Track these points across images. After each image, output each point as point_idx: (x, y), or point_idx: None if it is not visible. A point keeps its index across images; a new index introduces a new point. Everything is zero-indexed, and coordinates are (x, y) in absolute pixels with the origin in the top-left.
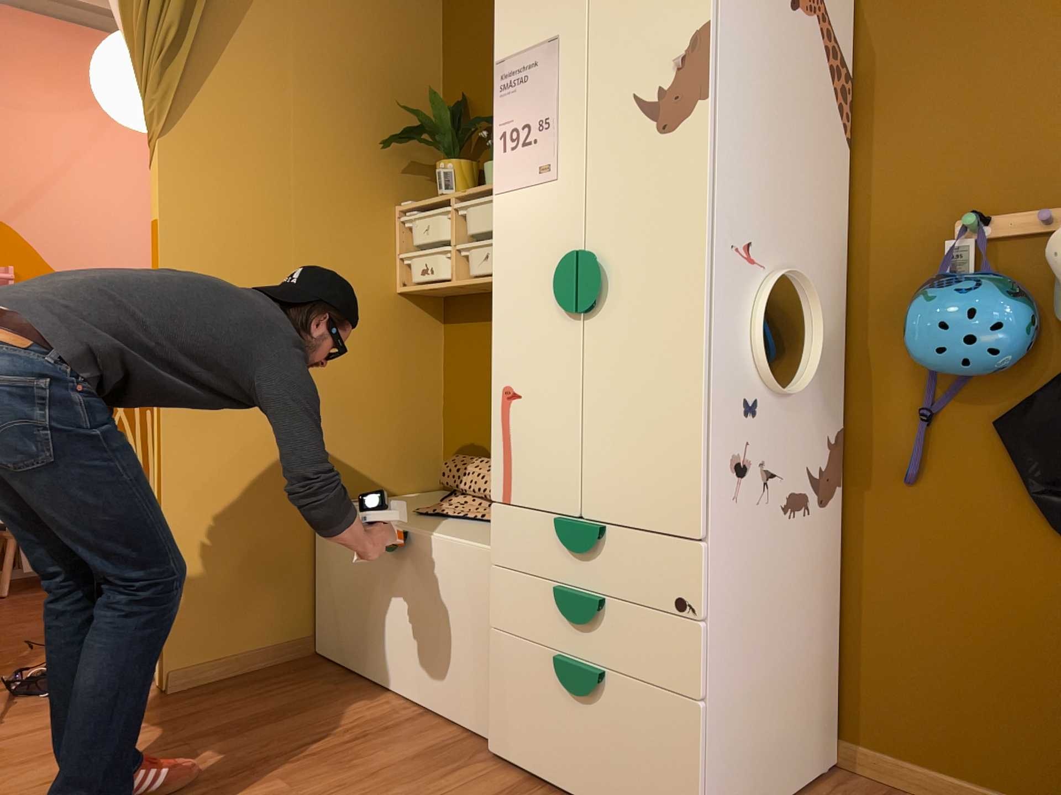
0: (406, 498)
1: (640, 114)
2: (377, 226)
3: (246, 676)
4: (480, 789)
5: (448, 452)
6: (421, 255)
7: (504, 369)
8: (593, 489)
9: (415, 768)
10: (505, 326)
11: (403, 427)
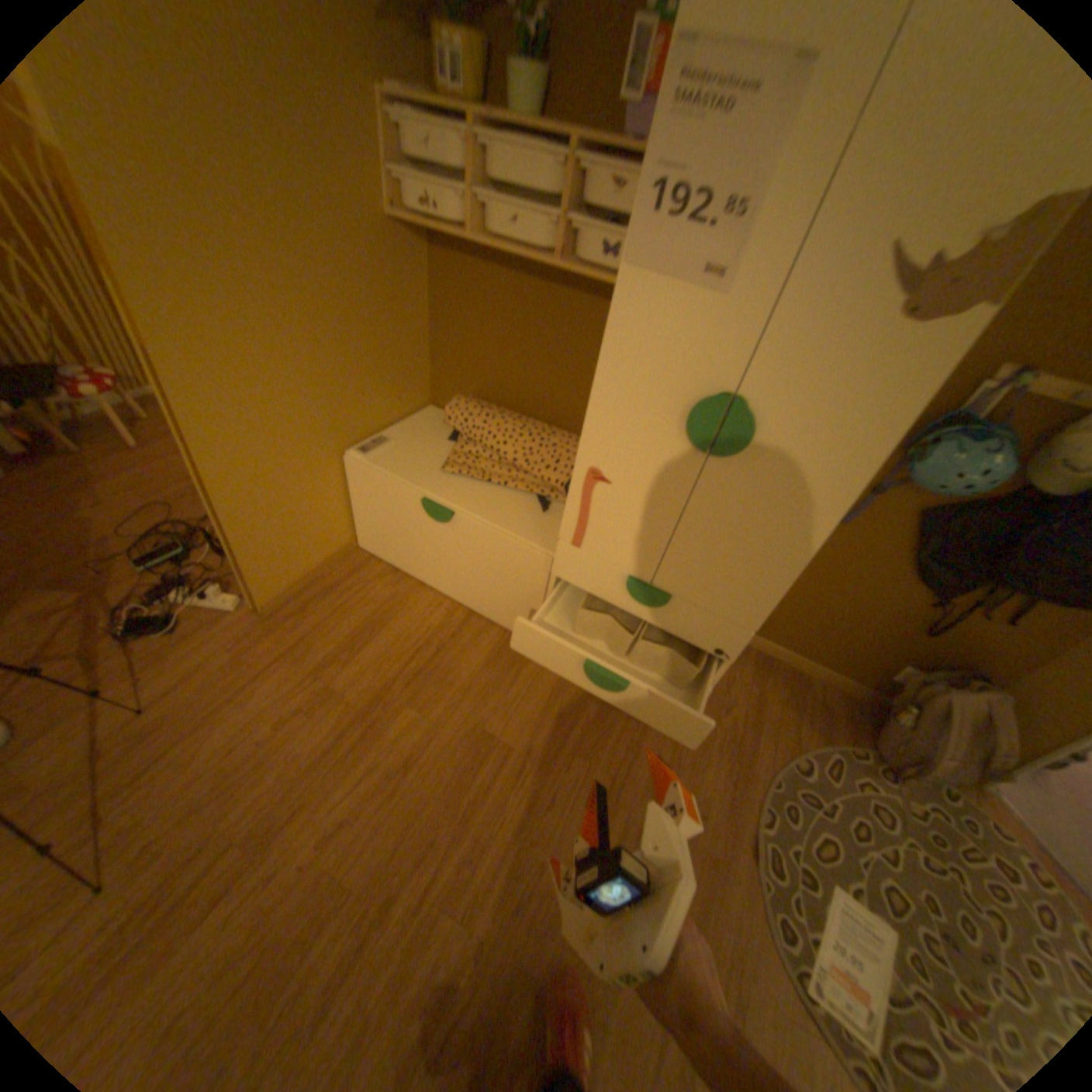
0: (410, 426)
1: (888, 275)
2: (356, 123)
3: (318, 584)
4: (539, 689)
5: (436, 377)
6: (406, 162)
7: (595, 456)
8: (668, 574)
9: (491, 676)
10: (604, 419)
11: (400, 362)
